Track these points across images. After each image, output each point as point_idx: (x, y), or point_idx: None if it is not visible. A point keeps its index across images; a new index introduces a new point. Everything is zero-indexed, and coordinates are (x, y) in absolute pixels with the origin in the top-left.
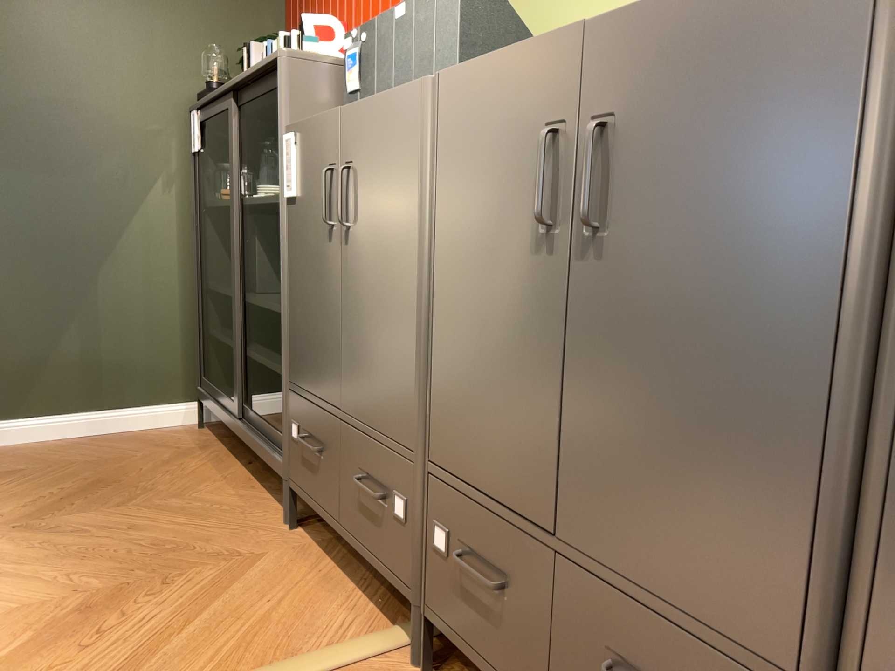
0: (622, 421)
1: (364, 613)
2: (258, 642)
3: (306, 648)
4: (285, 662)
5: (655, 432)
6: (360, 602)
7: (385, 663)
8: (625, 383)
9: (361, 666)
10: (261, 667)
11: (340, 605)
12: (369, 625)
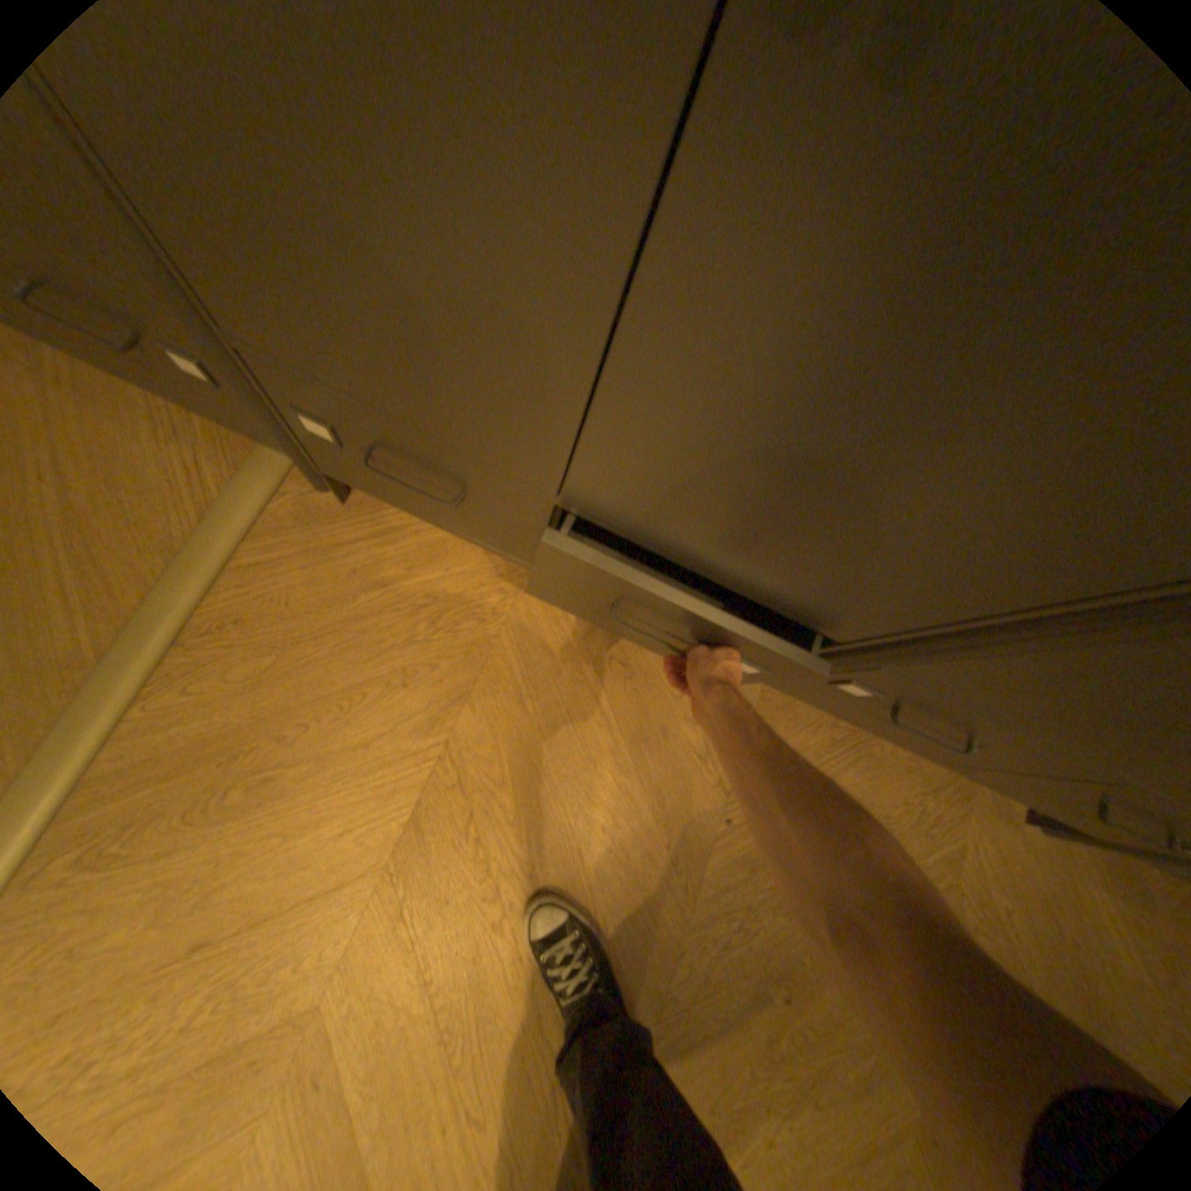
0: (735, 456)
1: (197, 434)
2: (100, 552)
3: (173, 528)
4: (170, 565)
5: (798, 489)
6: (174, 417)
7: (285, 502)
8: (772, 419)
9: (263, 521)
10: (146, 588)
11: (151, 435)
12: (219, 451)
